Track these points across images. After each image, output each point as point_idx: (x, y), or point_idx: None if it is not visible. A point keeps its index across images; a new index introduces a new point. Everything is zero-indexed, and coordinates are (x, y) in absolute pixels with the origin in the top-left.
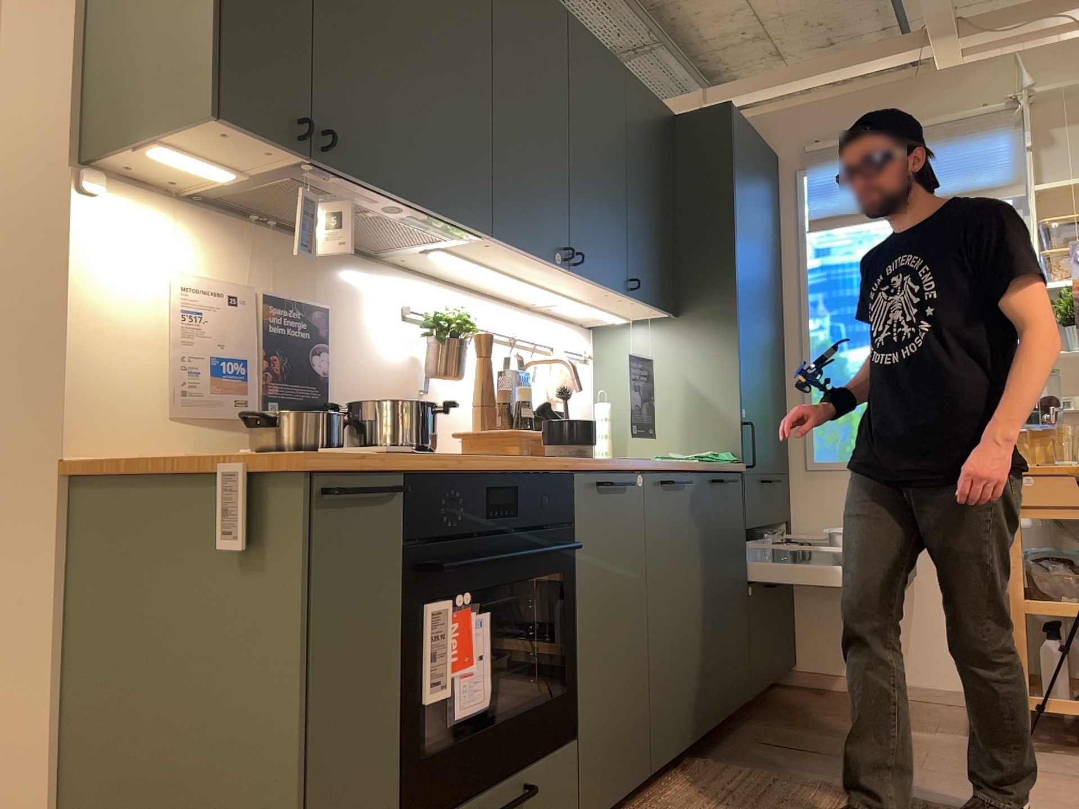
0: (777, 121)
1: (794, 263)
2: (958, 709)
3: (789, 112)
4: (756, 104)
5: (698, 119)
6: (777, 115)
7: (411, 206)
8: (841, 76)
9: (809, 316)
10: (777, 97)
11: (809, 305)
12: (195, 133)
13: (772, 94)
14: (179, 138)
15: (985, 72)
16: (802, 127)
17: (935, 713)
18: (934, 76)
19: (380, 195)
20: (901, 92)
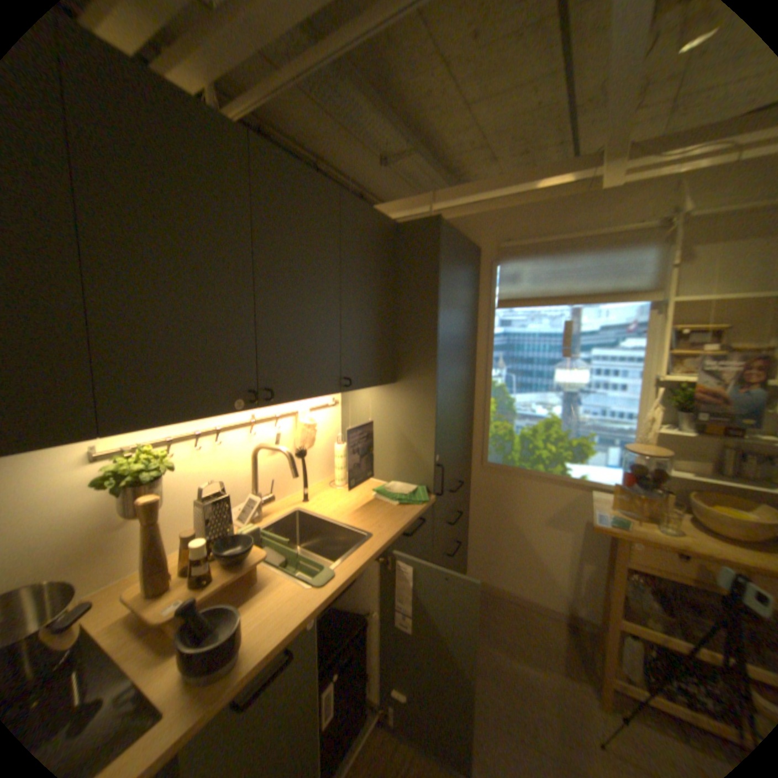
0: (483, 220)
1: (486, 327)
2: (560, 629)
3: (492, 213)
4: (470, 203)
5: (415, 227)
6: (483, 215)
7: None
8: (533, 185)
9: (492, 367)
10: (485, 199)
11: (492, 359)
12: None
13: (481, 197)
14: None
15: (650, 190)
16: (500, 226)
17: (546, 634)
18: (606, 191)
19: None
20: (578, 203)
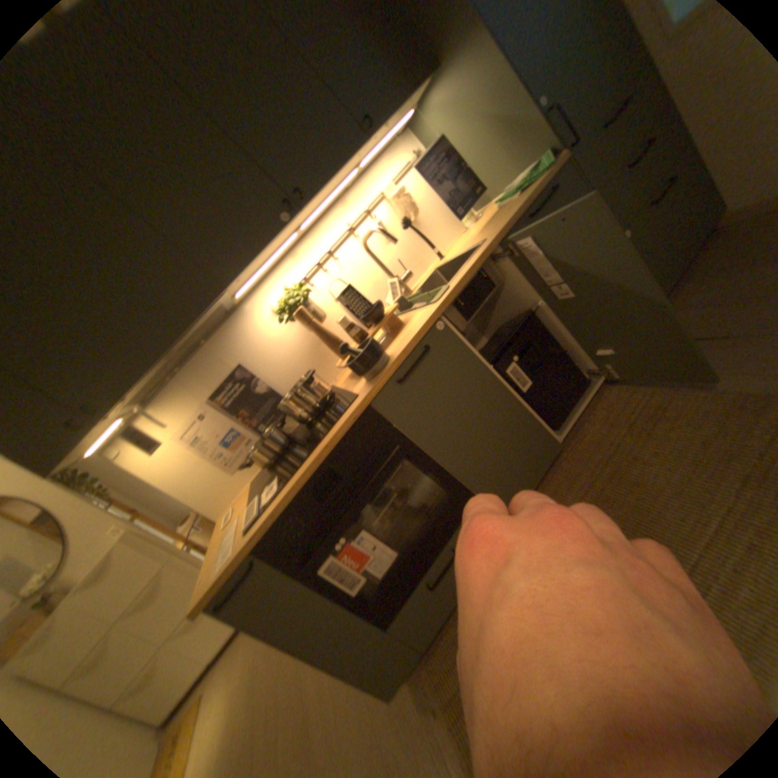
0: None
1: None
2: None
3: None
4: None
5: None
6: None
7: (167, 349)
8: None
9: None
10: None
11: None
12: (65, 462)
13: None
14: (72, 458)
15: None
16: None
17: None
18: None
19: (148, 371)
20: None
